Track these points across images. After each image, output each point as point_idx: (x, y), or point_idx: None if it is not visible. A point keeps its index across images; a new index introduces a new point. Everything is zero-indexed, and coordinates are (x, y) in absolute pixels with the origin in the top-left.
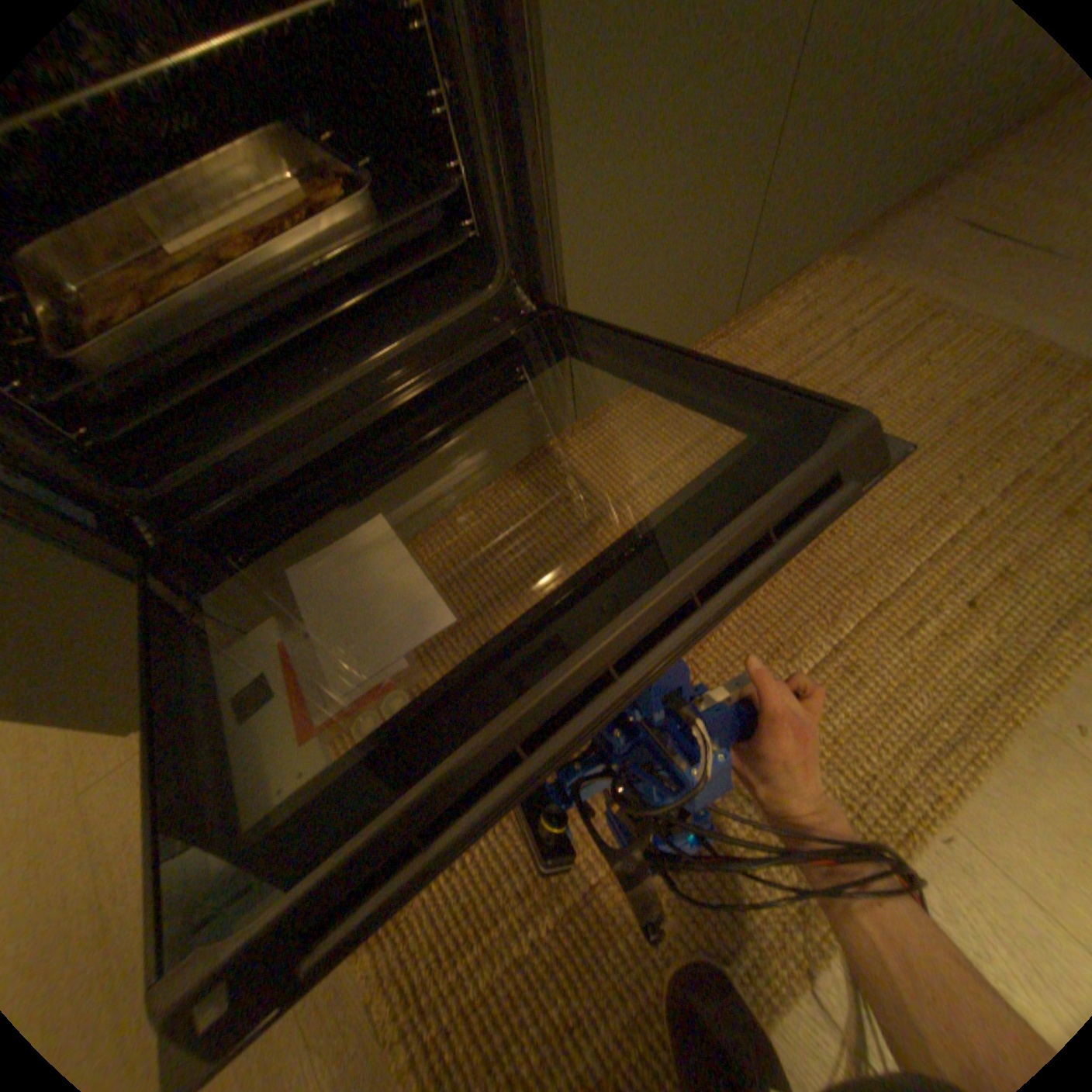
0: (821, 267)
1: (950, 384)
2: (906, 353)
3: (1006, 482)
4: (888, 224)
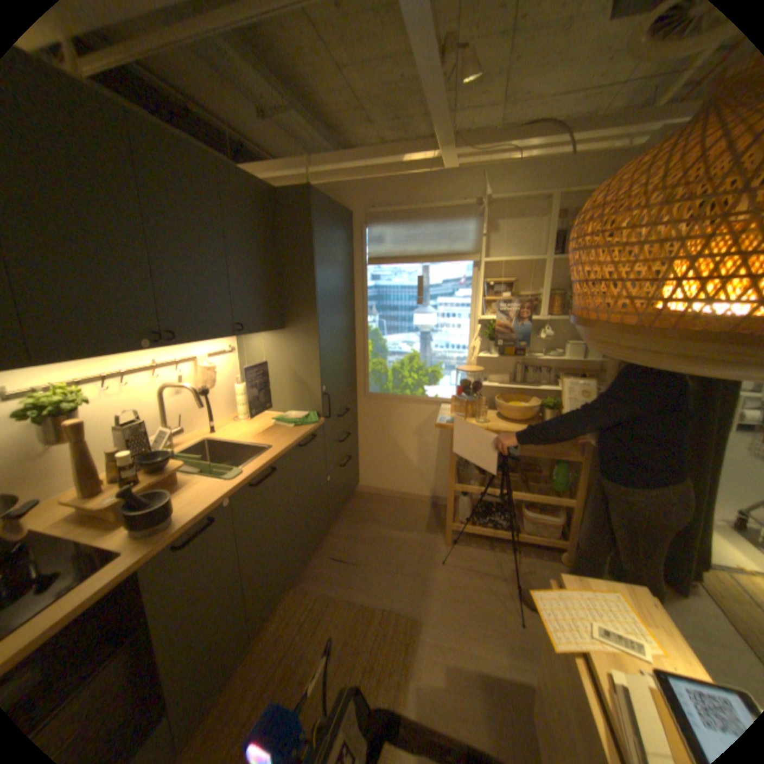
0: (284, 597)
1: (336, 638)
2: (320, 629)
3: (359, 678)
4: (306, 566)
